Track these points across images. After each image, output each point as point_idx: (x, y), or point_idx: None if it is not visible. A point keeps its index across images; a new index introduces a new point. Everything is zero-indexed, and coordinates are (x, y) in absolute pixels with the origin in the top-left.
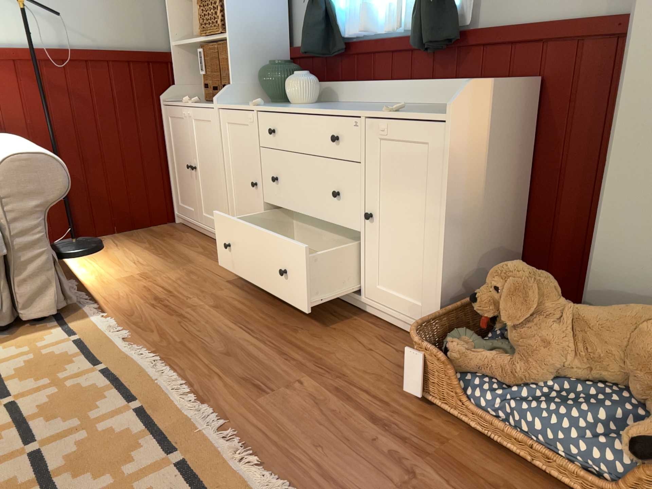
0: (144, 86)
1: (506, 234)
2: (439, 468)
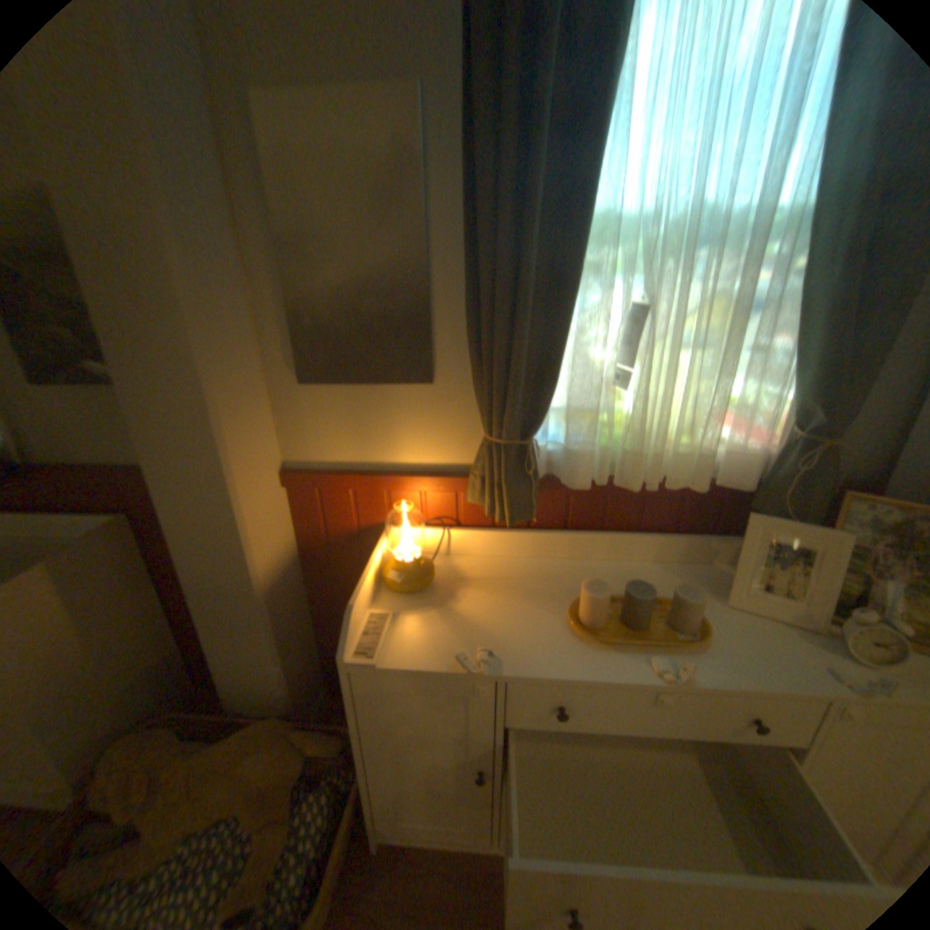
0: None
1: (148, 654)
2: None
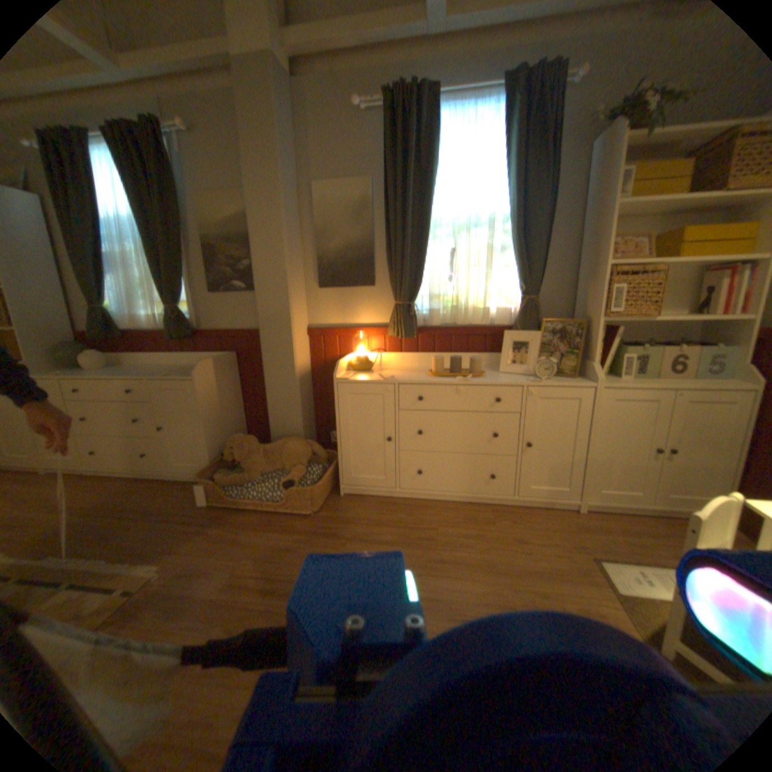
0: None
1: (237, 422)
2: (218, 528)
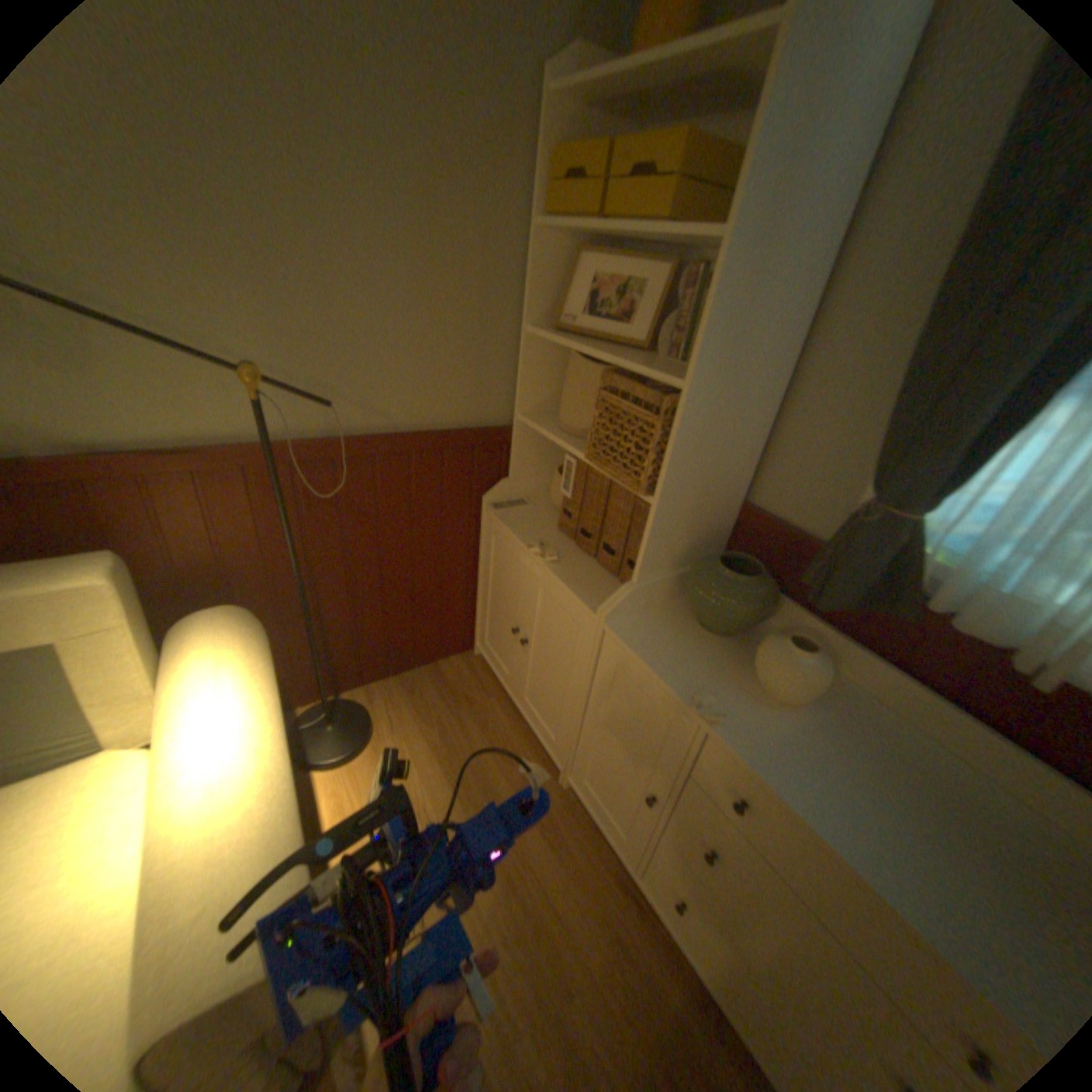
0: (461, 479)
1: None
2: None
